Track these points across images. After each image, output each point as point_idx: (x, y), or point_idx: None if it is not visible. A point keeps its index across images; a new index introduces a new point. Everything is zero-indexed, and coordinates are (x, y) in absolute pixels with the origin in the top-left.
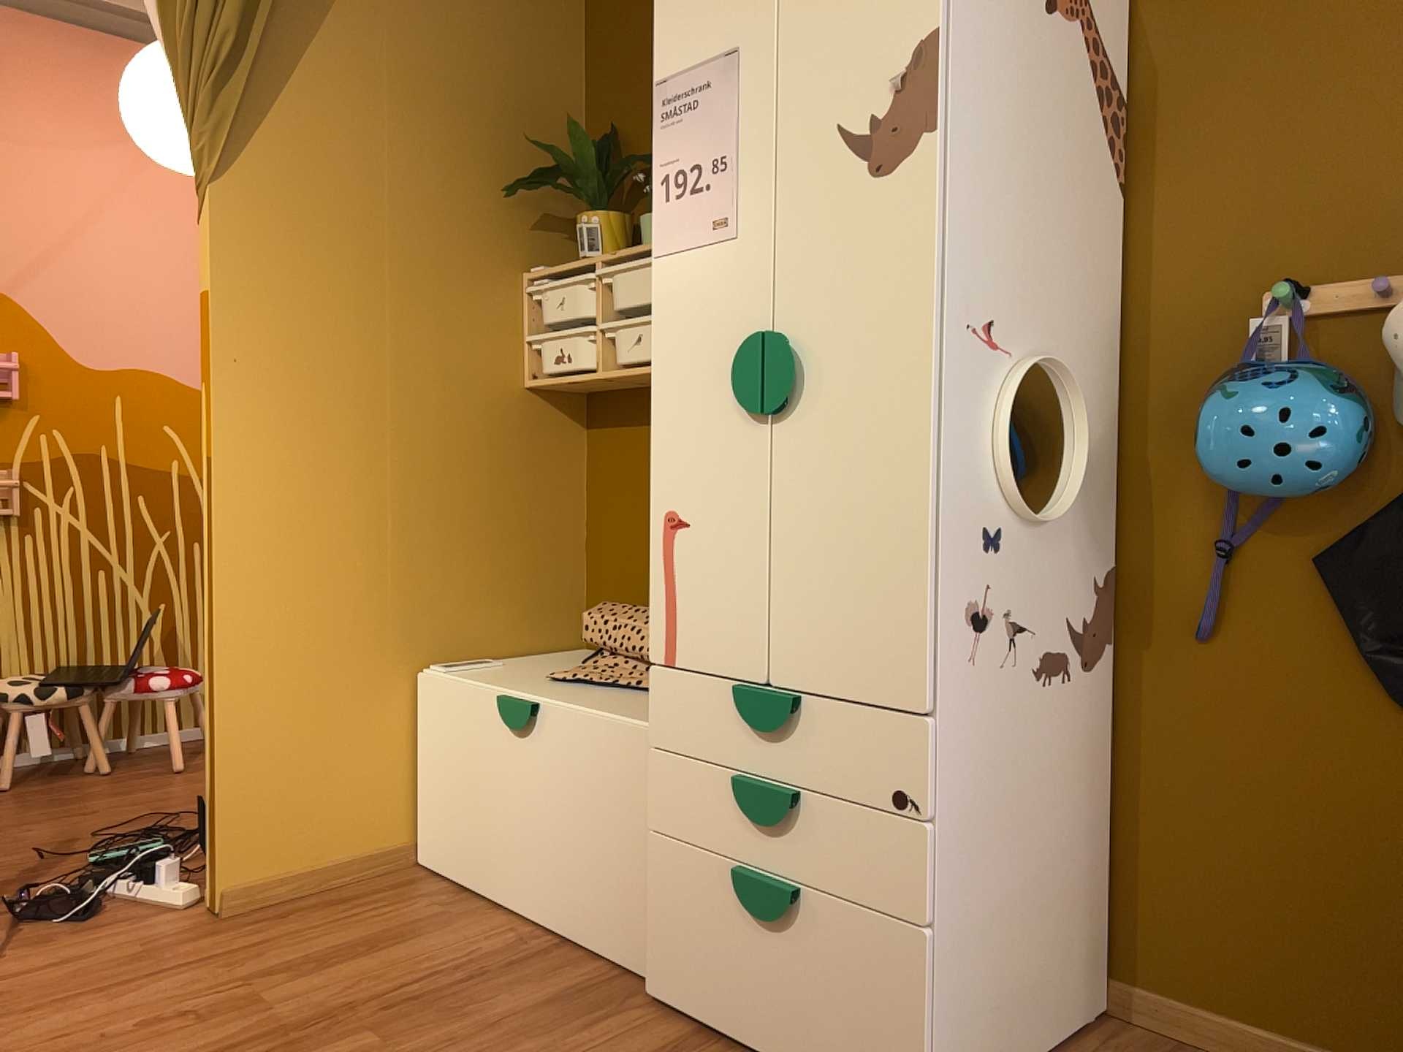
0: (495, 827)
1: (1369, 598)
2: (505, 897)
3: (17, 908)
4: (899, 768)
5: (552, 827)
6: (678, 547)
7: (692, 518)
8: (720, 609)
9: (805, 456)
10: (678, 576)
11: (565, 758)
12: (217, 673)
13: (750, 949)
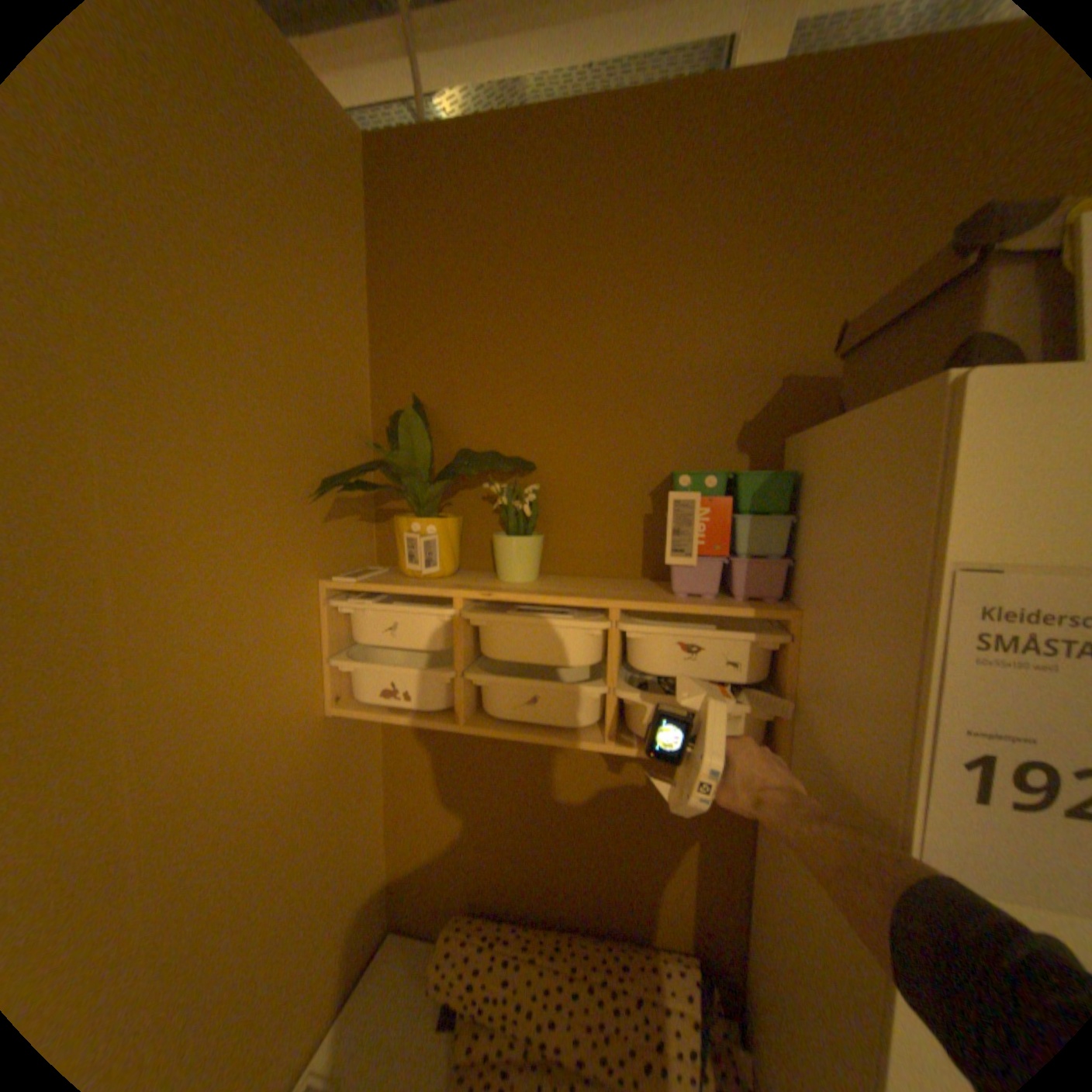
0: None
1: None
2: None
3: None
4: None
5: None
6: None
7: None
8: None
9: None
10: None
11: None
12: None
13: None
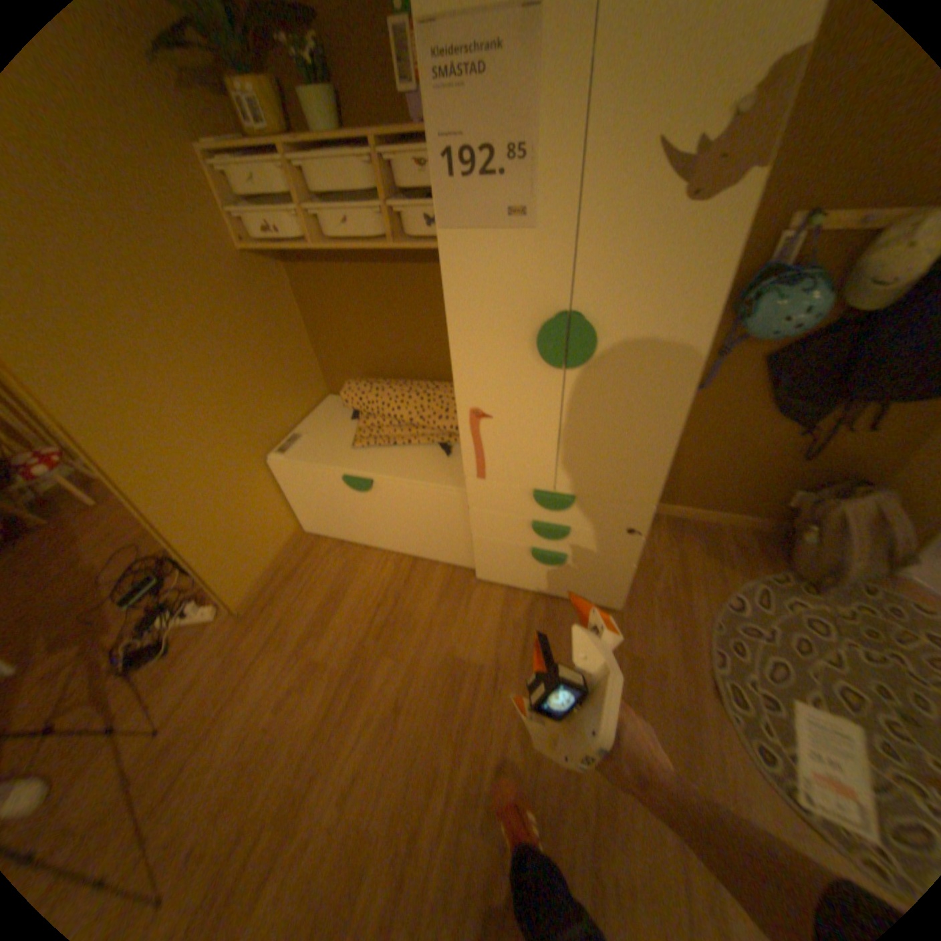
0: (357, 523)
1: (789, 377)
2: (372, 545)
3: (115, 667)
4: (632, 523)
5: (398, 524)
6: (484, 429)
7: (494, 416)
8: (519, 460)
9: (591, 393)
10: (485, 442)
11: (399, 501)
12: (165, 538)
13: (537, 569)
